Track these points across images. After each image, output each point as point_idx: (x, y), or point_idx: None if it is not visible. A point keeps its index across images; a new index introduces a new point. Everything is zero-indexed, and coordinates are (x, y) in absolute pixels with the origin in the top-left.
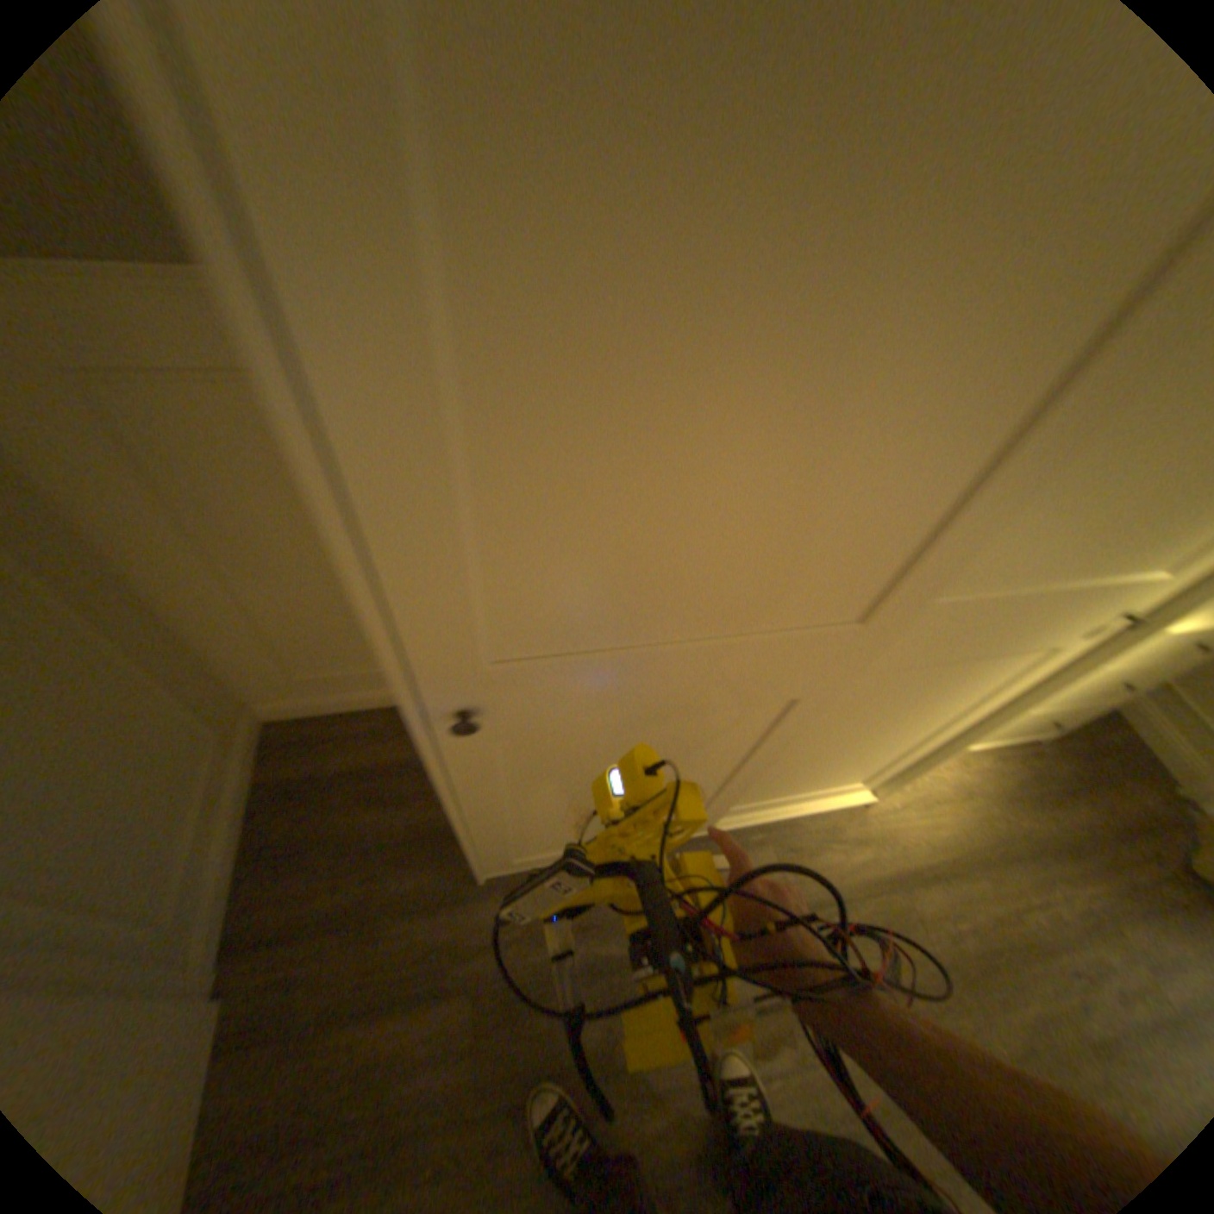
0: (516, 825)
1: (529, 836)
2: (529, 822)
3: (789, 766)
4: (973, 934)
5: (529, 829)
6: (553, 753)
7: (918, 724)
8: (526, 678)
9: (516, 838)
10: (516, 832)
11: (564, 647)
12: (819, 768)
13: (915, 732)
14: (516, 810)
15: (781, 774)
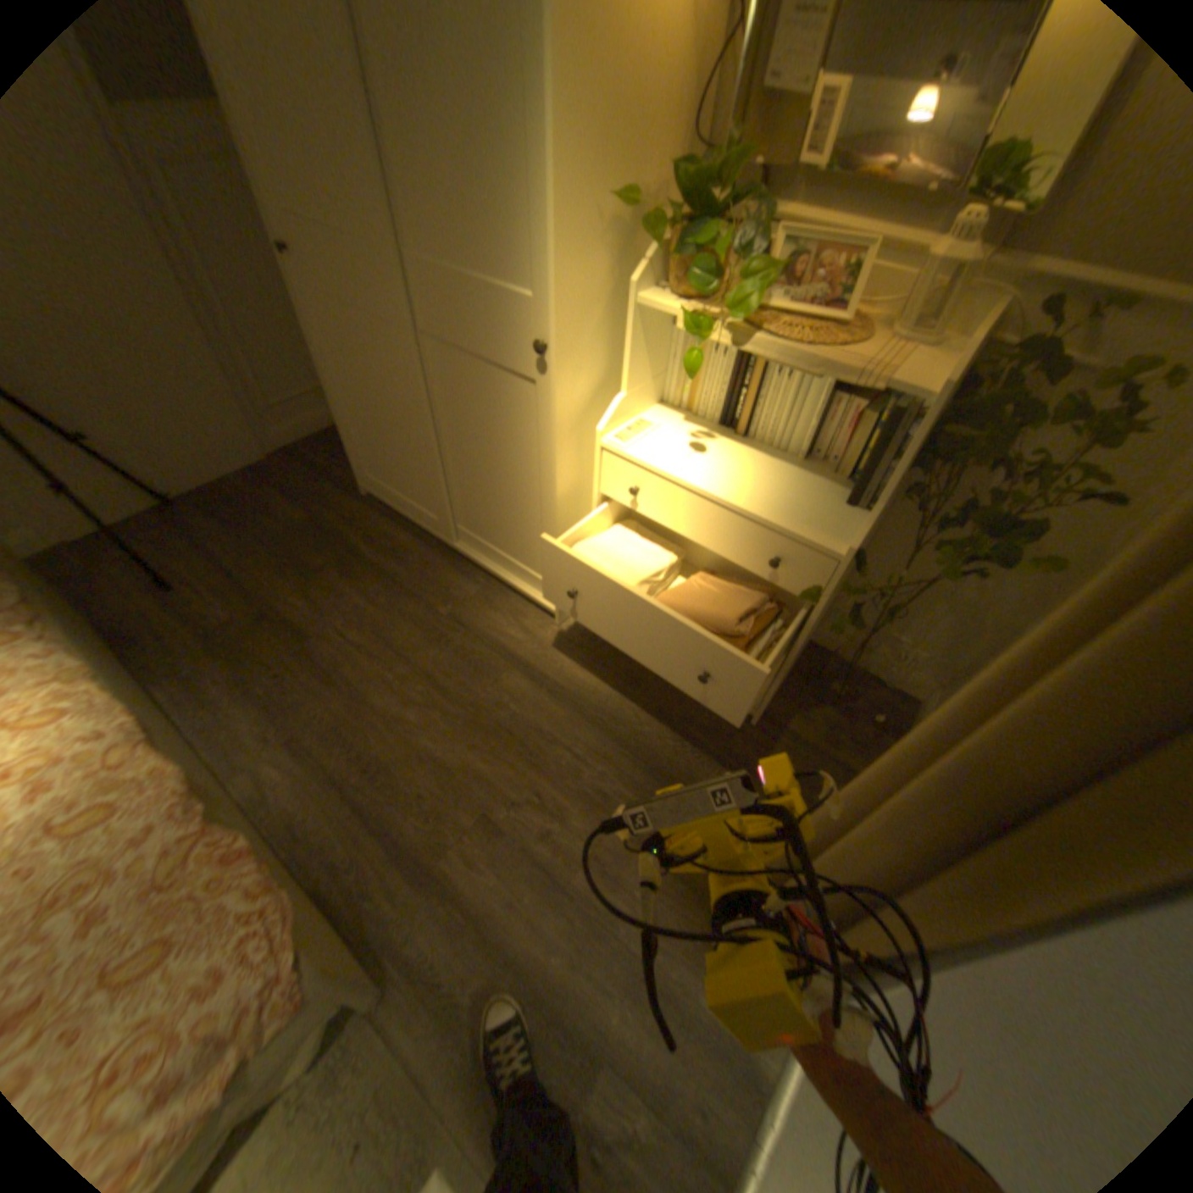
0: (351, 412)
1: (362, 438)
2: (355, 415)
3: (467, 474)
4: (514, 713)
5: (359, 427)
6: (331, 321)
7: (517, 465)
8: (293, 228)
9: (358, 436)
10: (354, 424)
11: (295, 210)
12: (490, 499)
13: (524, 483)
14: (343, 388)
15: (469, 486)
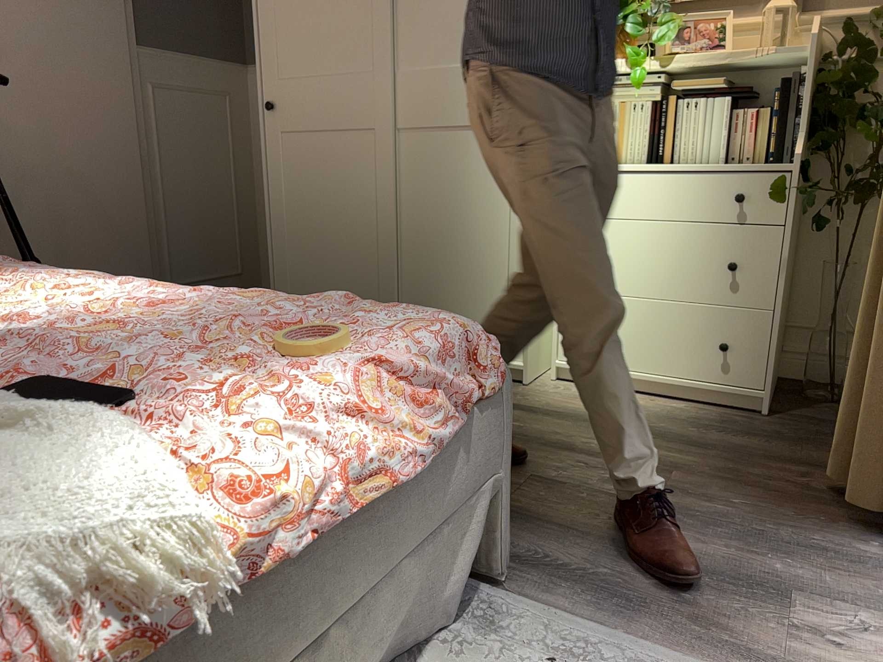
0: (290, 243)
1: (296, 268)
2: (295, 244)
3: (423, 253)
4: (519, 430)
5: (296, 256)
6: (298, 156)
7: (484, 215)
8: (286, 89)
9: (291, 268)
10: (291, 256)
11: (294, 75)
12: (447, 269)
13: (491, 230)
14: (289, 219)
15: (423, 267)
